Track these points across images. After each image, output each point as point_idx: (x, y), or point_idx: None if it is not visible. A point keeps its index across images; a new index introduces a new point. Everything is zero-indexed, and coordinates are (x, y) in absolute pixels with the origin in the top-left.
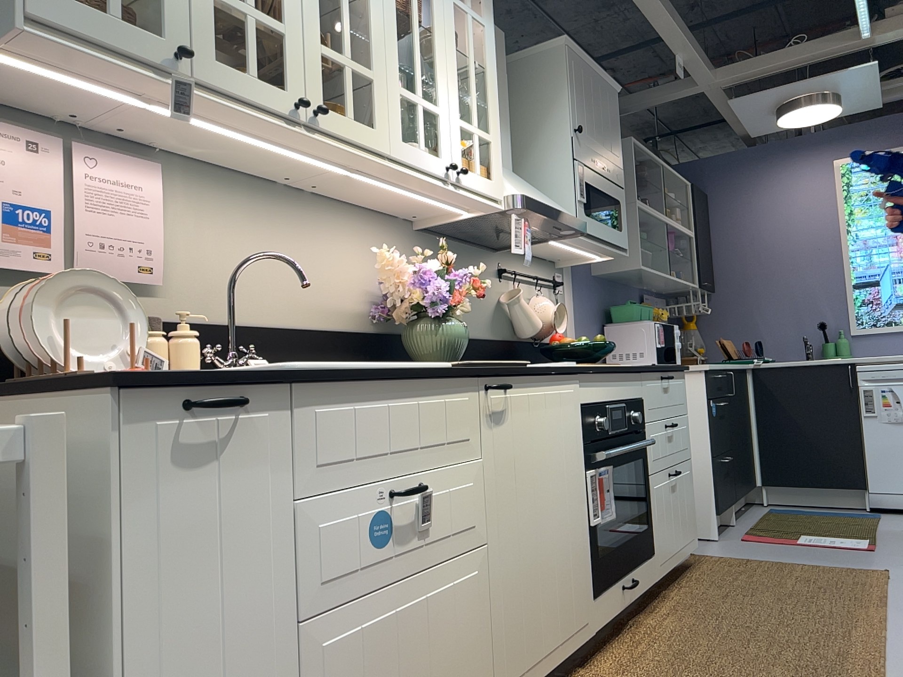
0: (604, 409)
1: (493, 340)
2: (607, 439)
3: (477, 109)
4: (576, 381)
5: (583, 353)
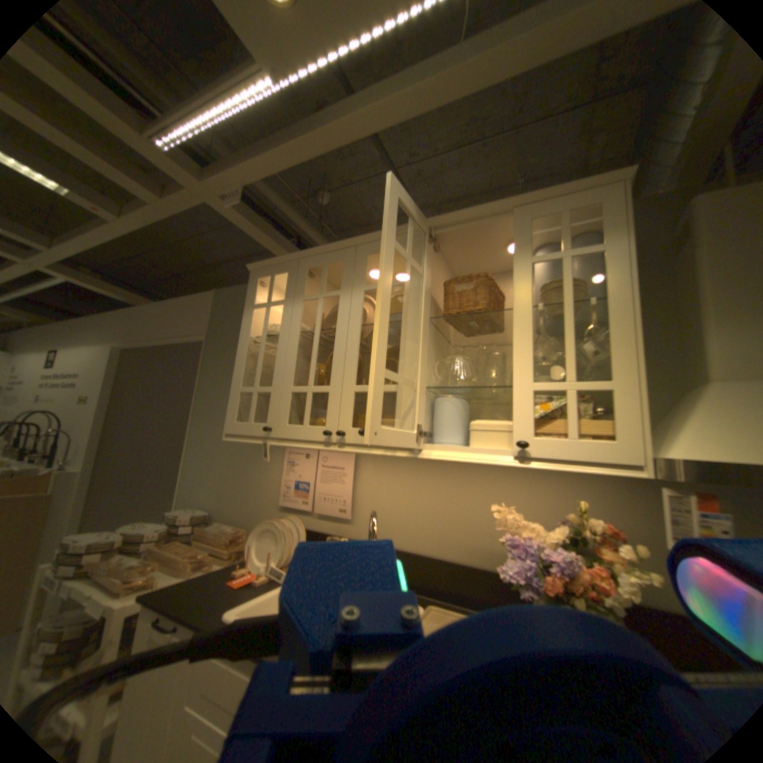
0: None
1: None
2: None
3: (576, 357)
4: None
5: None
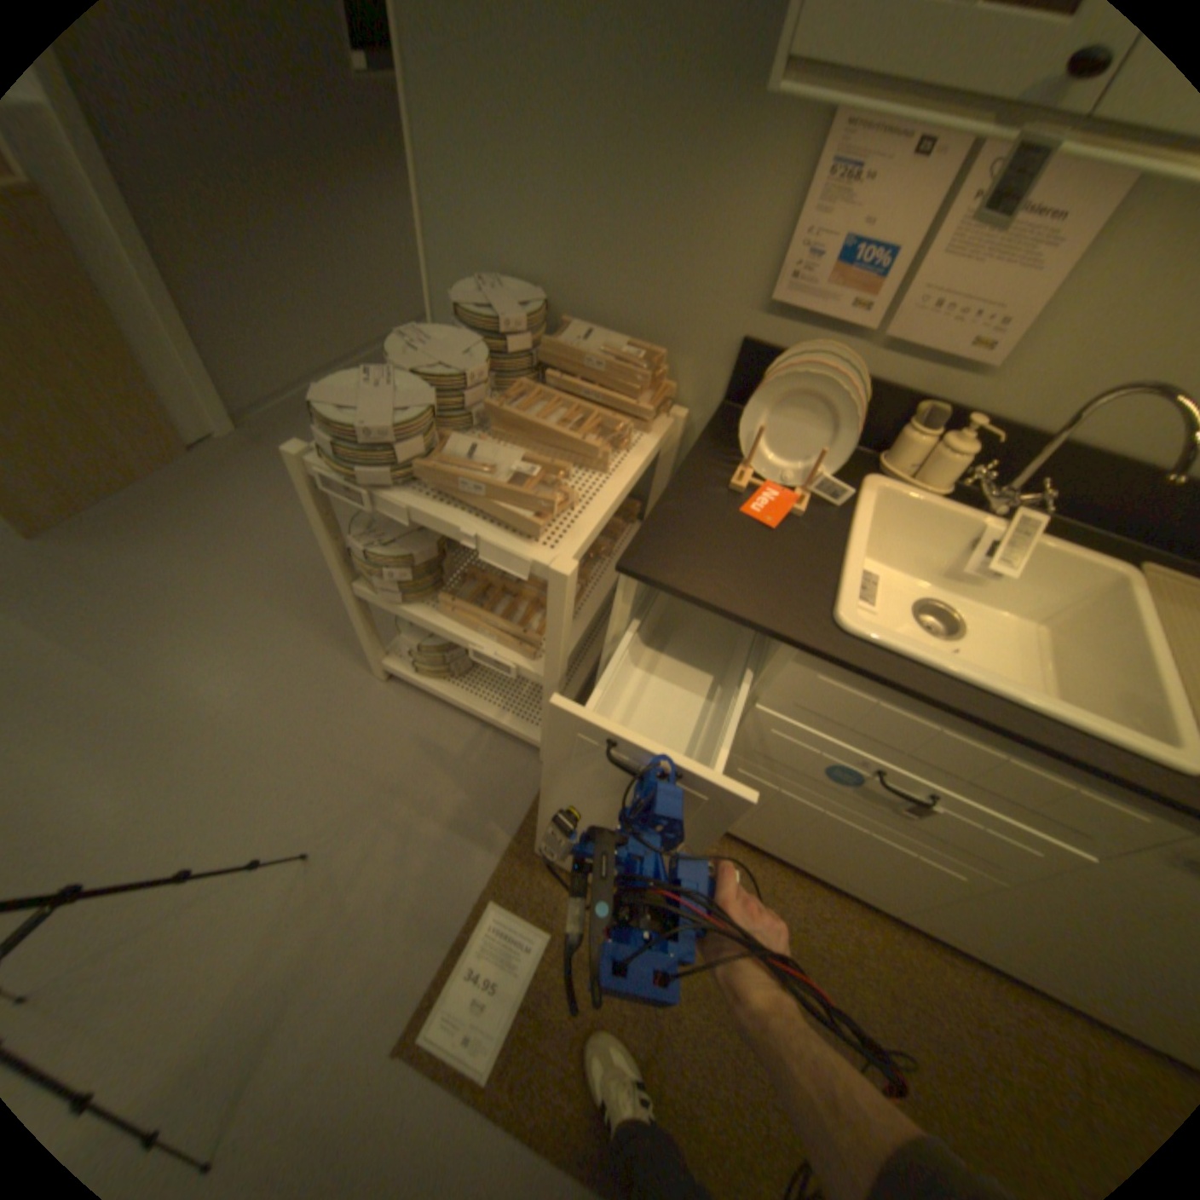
0: None
1: None
2: None
3: None
4: None
5: None
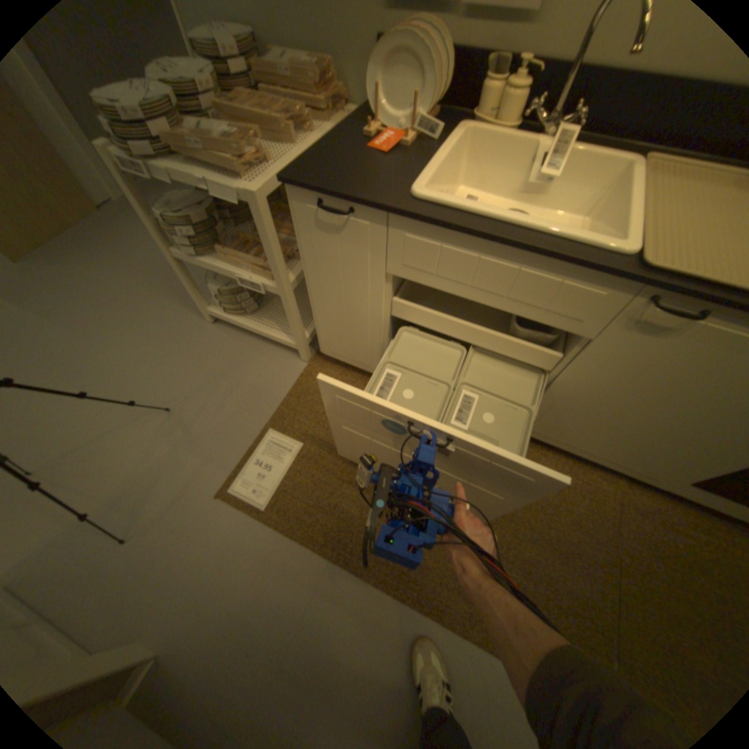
0: None
1: None
2: None
3: None
4: None
5: None
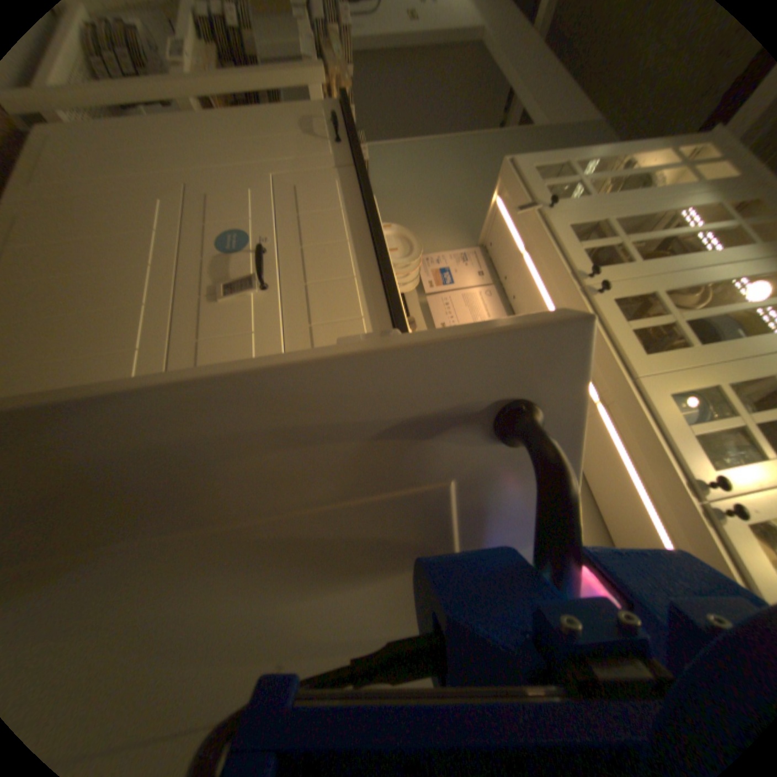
0: None
1: None
2: None
3: None
4: None
5: None
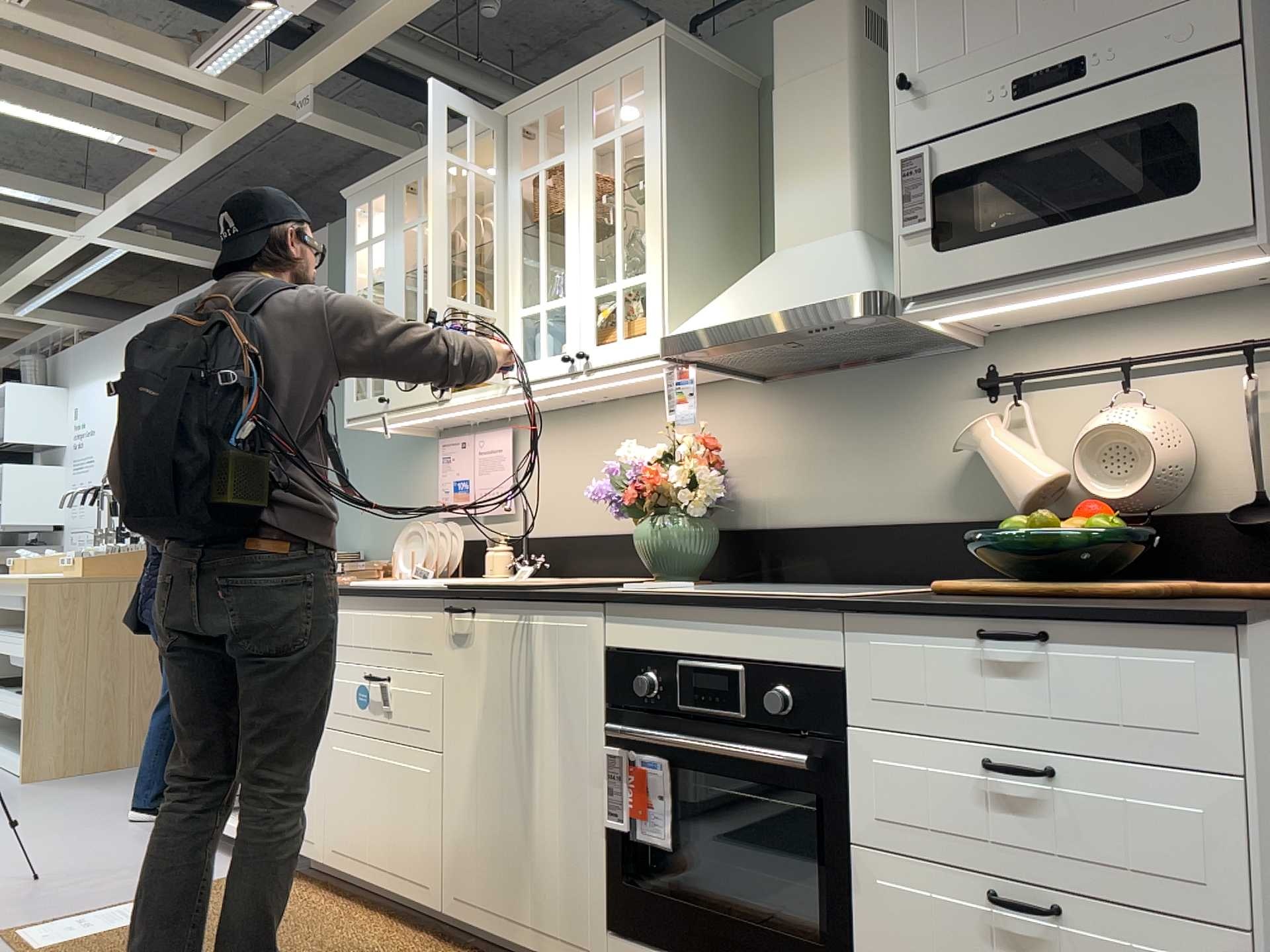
0: (664, 665)
1: (939, 523)
2: (681, 717)
3: (620, 254)
4: (591, 613)
5: (1015, 553)
